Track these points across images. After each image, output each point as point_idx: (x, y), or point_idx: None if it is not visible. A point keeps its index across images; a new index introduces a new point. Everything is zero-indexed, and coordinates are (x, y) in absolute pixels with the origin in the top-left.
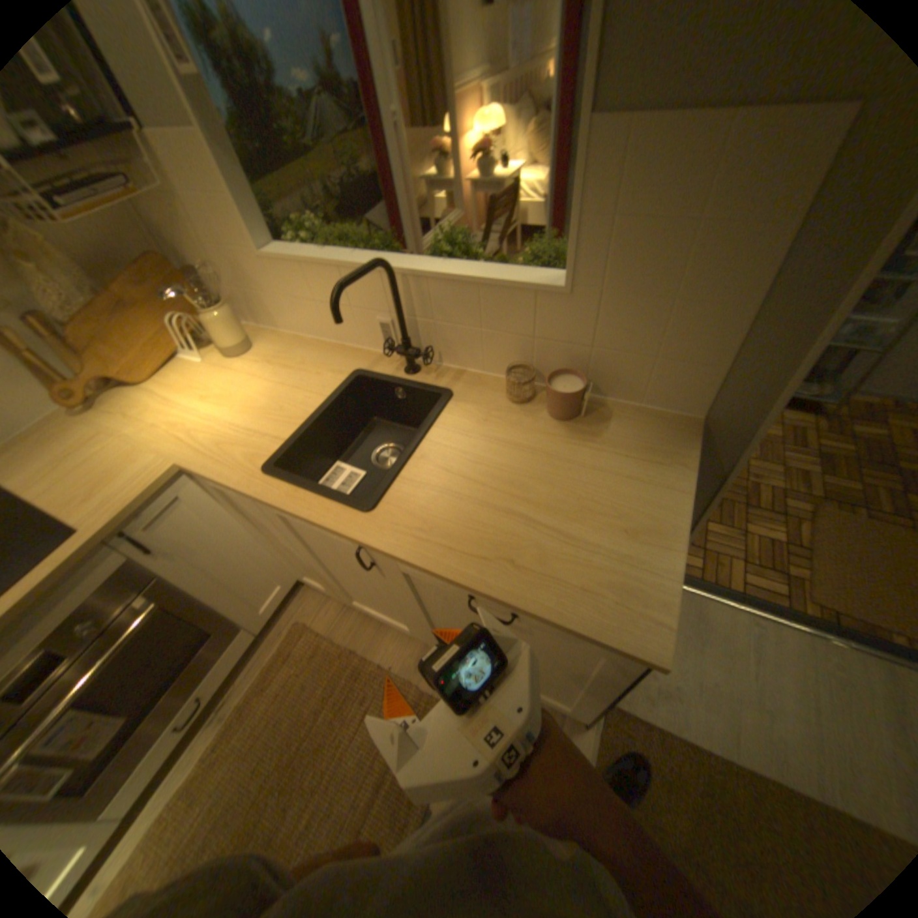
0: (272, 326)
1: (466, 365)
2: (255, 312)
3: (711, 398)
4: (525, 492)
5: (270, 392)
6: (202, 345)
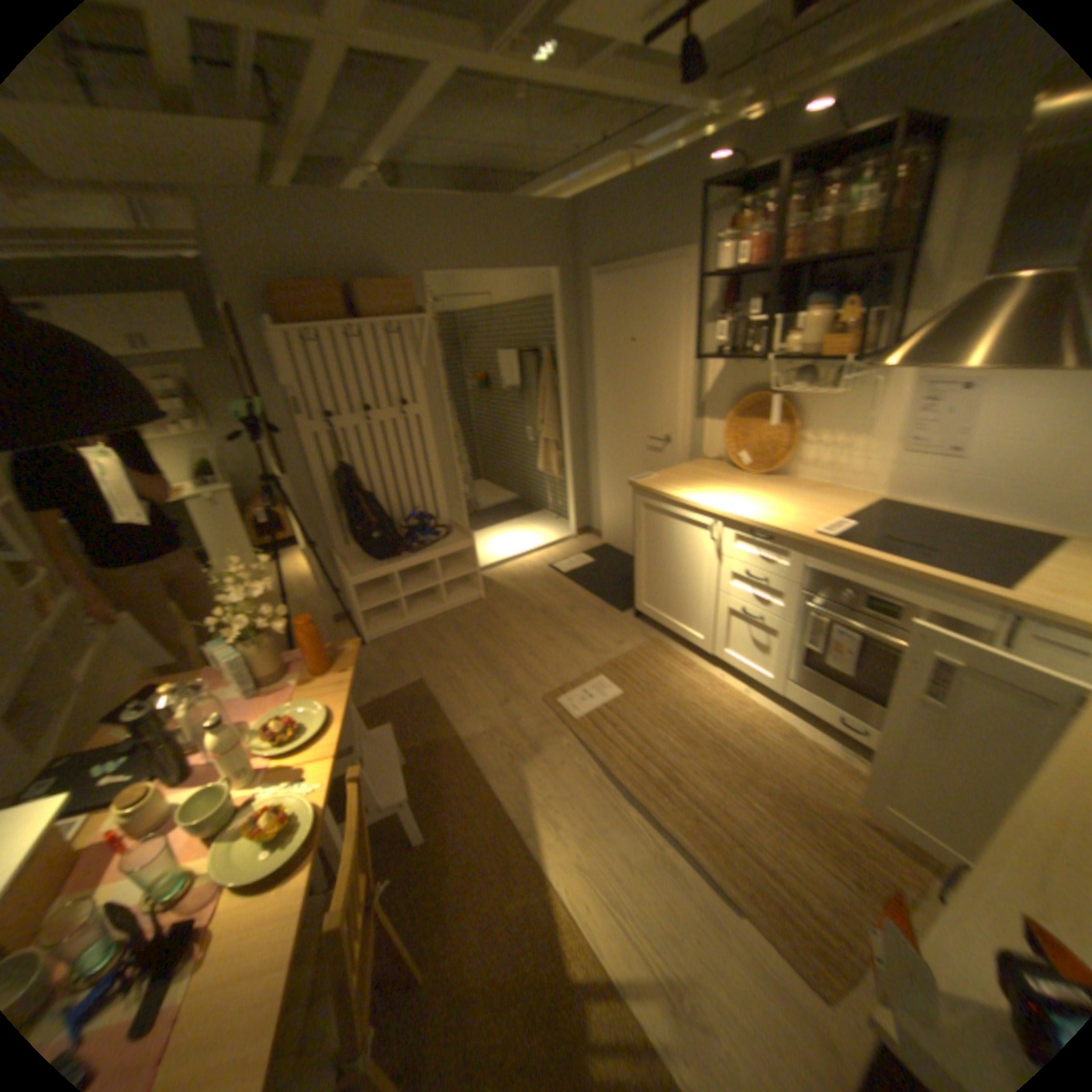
0: None
1: None
2: None
3: None
4: None
5: None
6: None
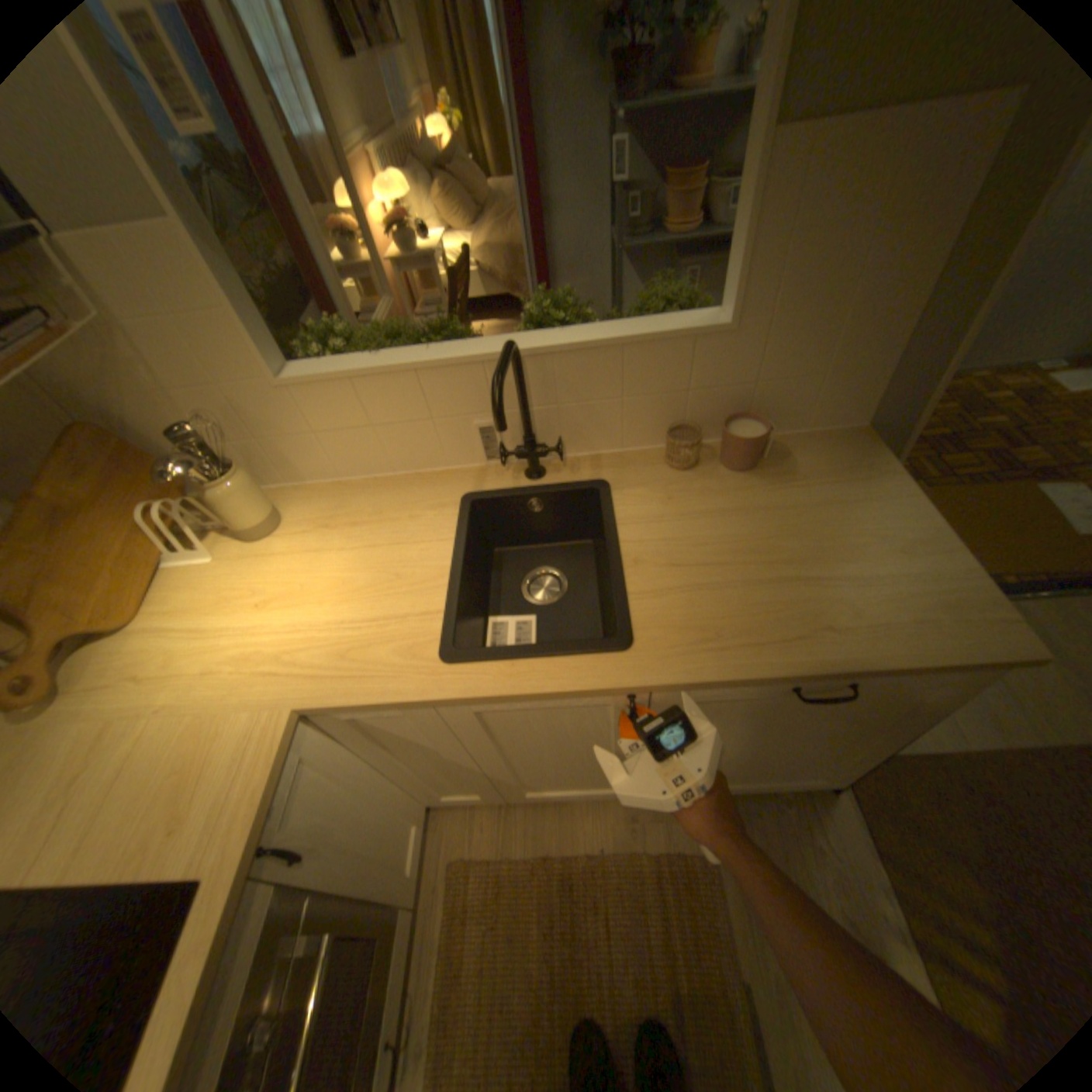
0: (294, 478)
1: (598, 446)
2: (263, 466)
3: (874, 401)
4: (775, 553)
5: (360, 559)
6: (197, 535)
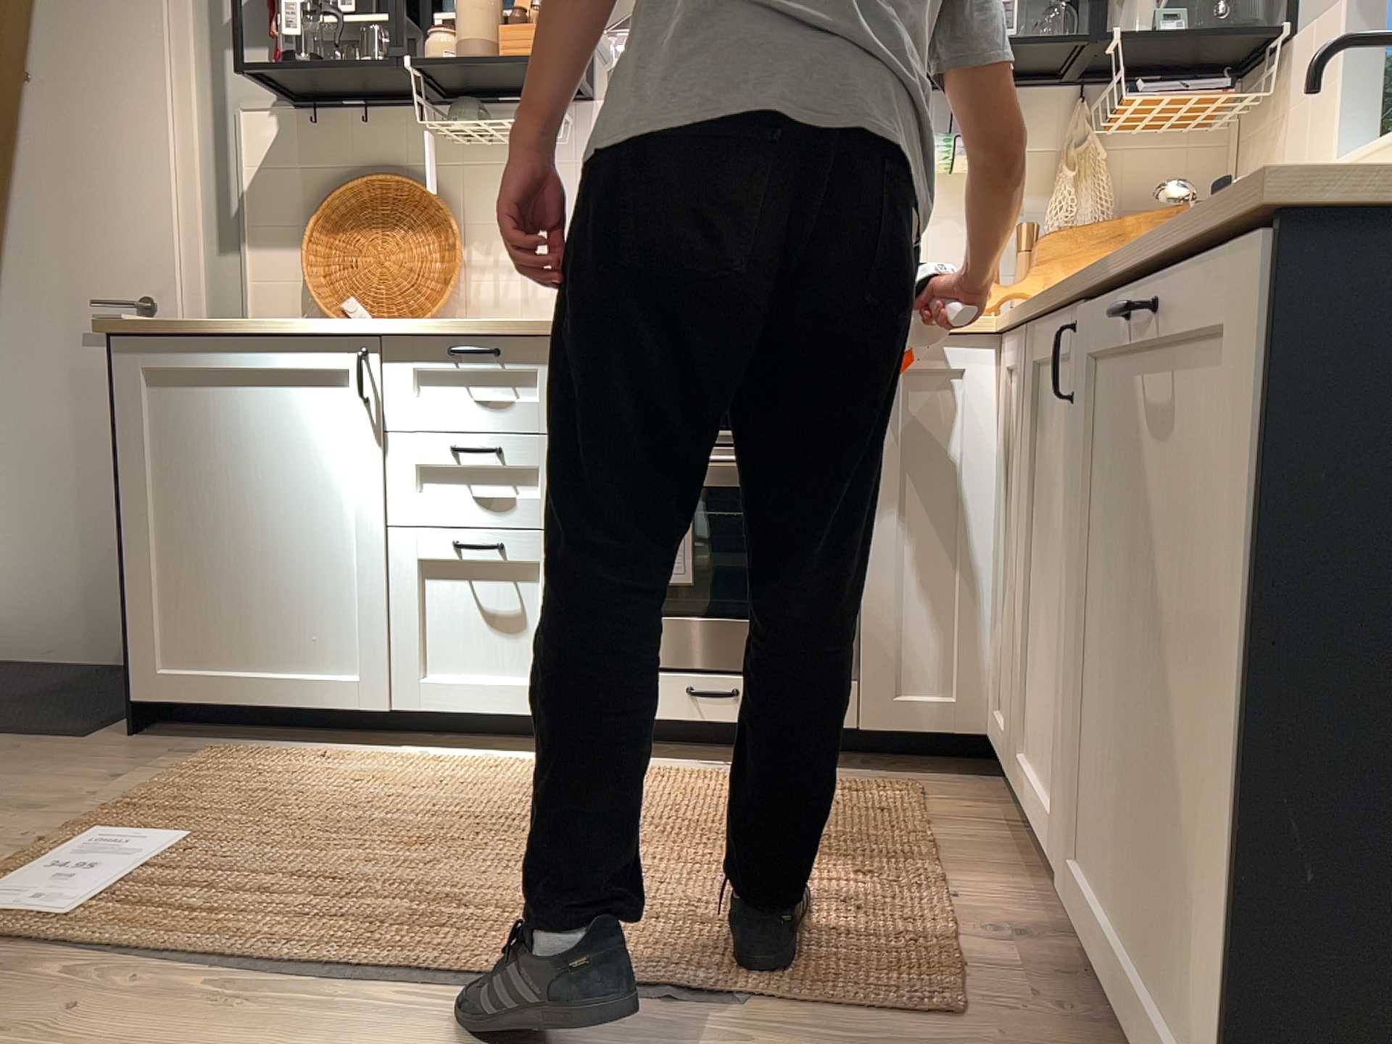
0: None
1: None
2: None
3: None
4: None
5: None
6: None
